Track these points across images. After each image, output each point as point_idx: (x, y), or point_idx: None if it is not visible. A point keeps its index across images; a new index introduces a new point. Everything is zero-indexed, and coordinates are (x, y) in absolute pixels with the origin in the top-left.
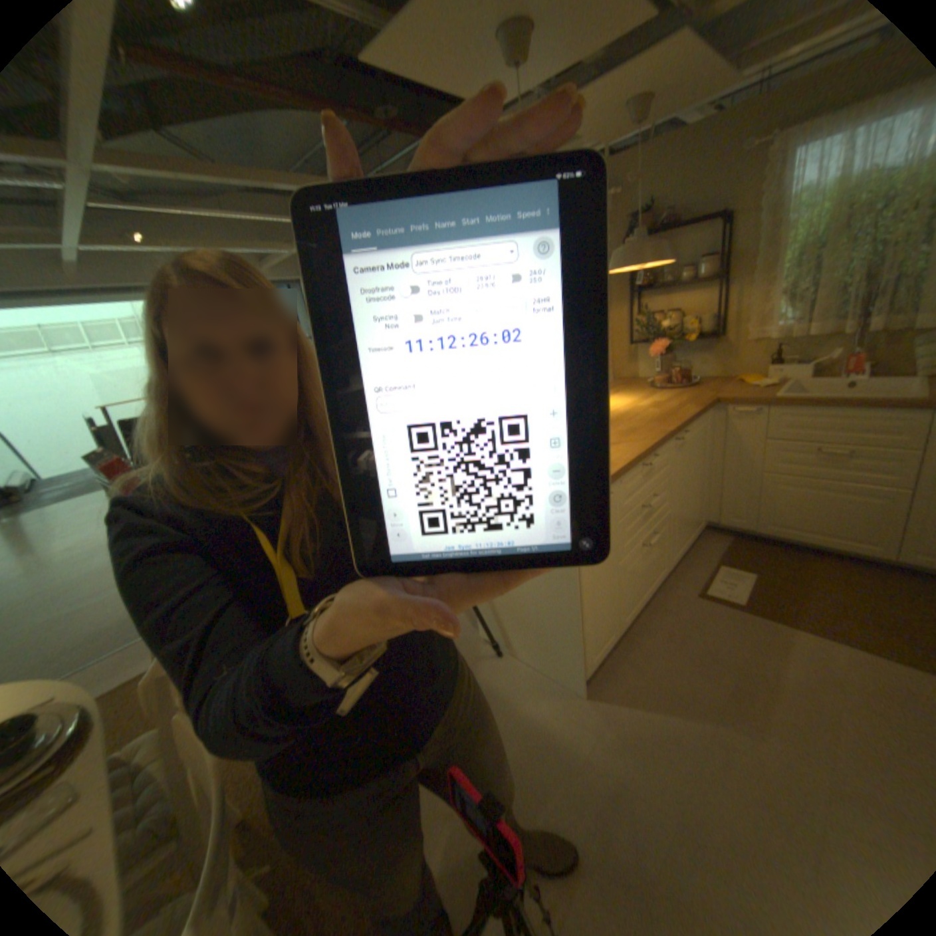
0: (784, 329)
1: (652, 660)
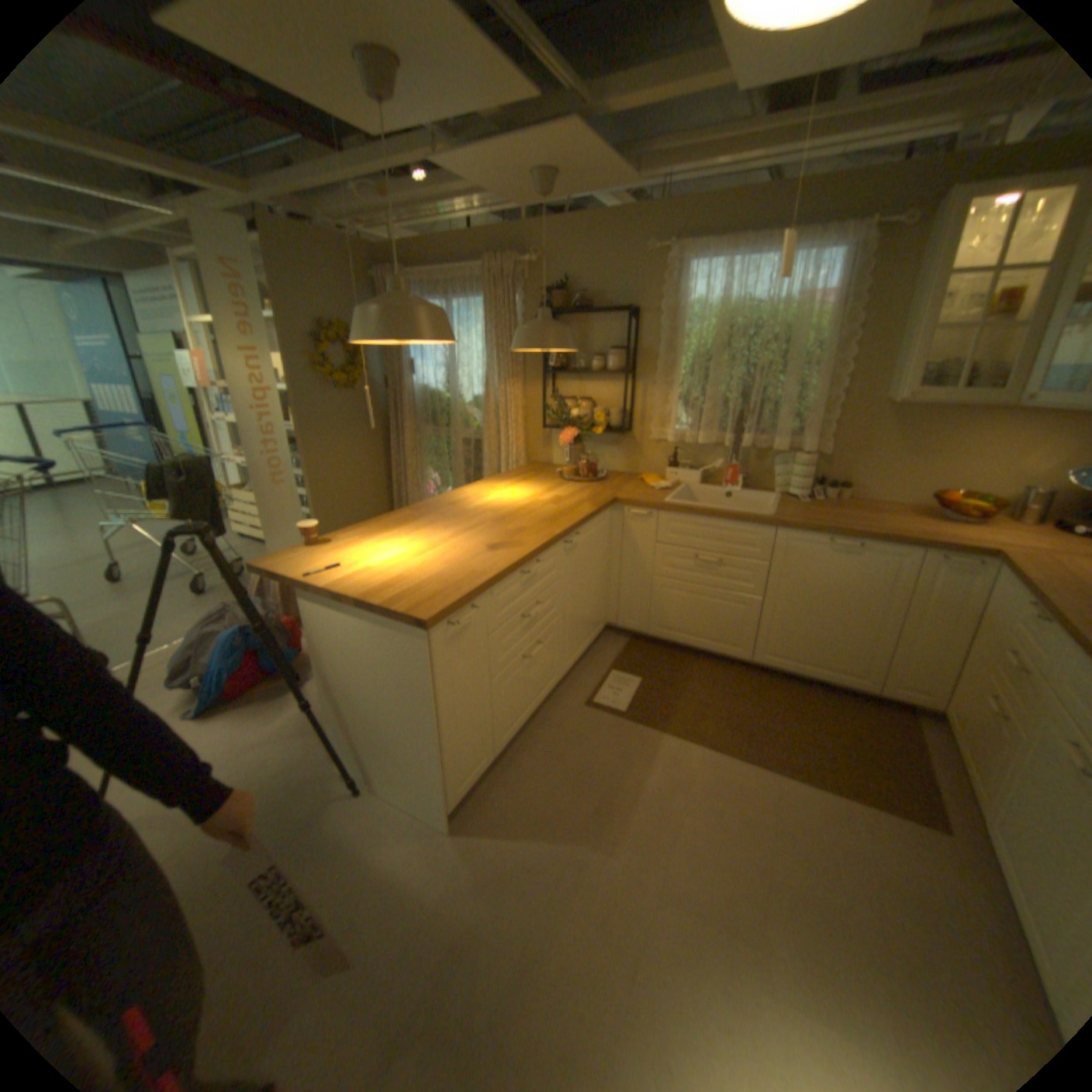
0: (679, 434)
1: (526, 781)
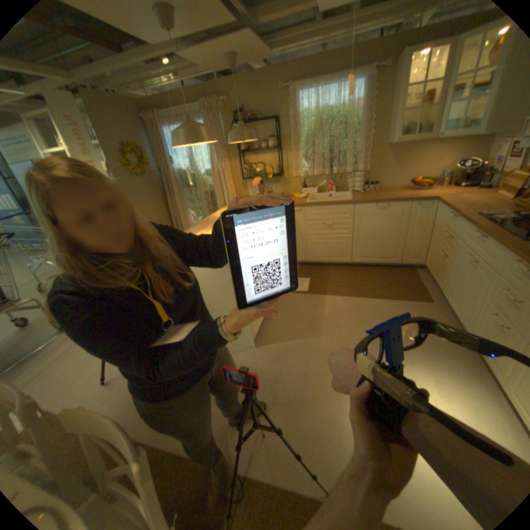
0: (305, 172)
1: (277, 323)
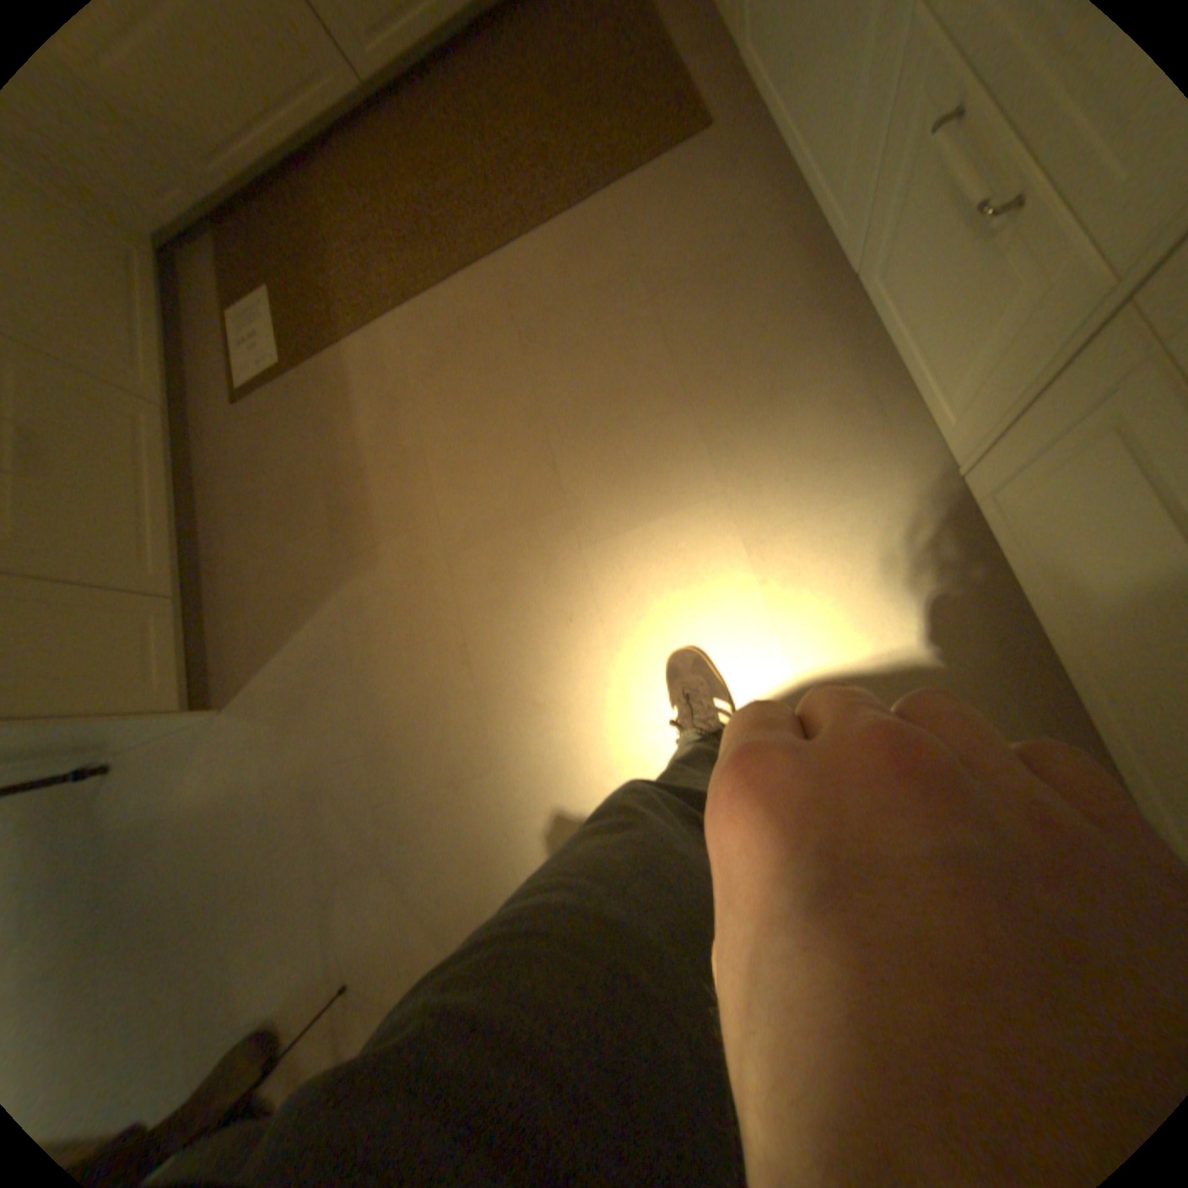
0: None
1: (246, 572)
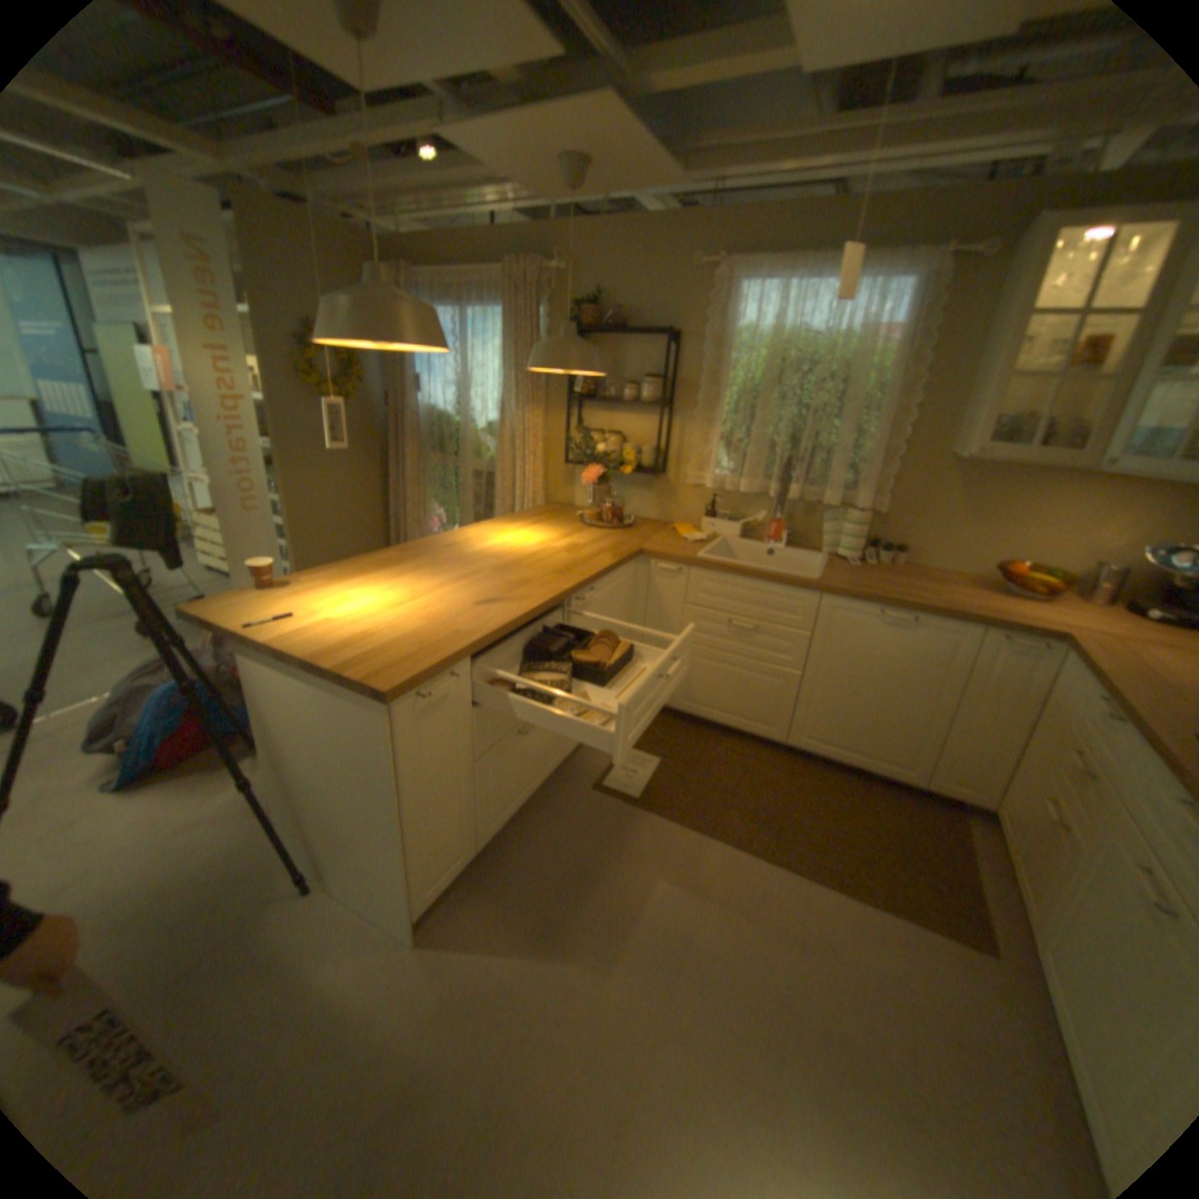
0: (720, 480)
1: (515, 880)
